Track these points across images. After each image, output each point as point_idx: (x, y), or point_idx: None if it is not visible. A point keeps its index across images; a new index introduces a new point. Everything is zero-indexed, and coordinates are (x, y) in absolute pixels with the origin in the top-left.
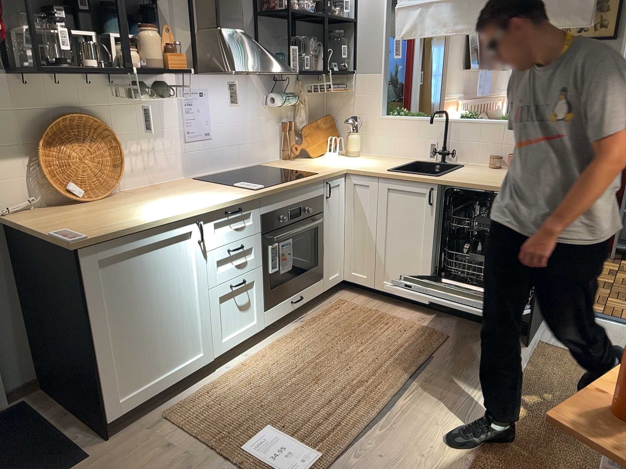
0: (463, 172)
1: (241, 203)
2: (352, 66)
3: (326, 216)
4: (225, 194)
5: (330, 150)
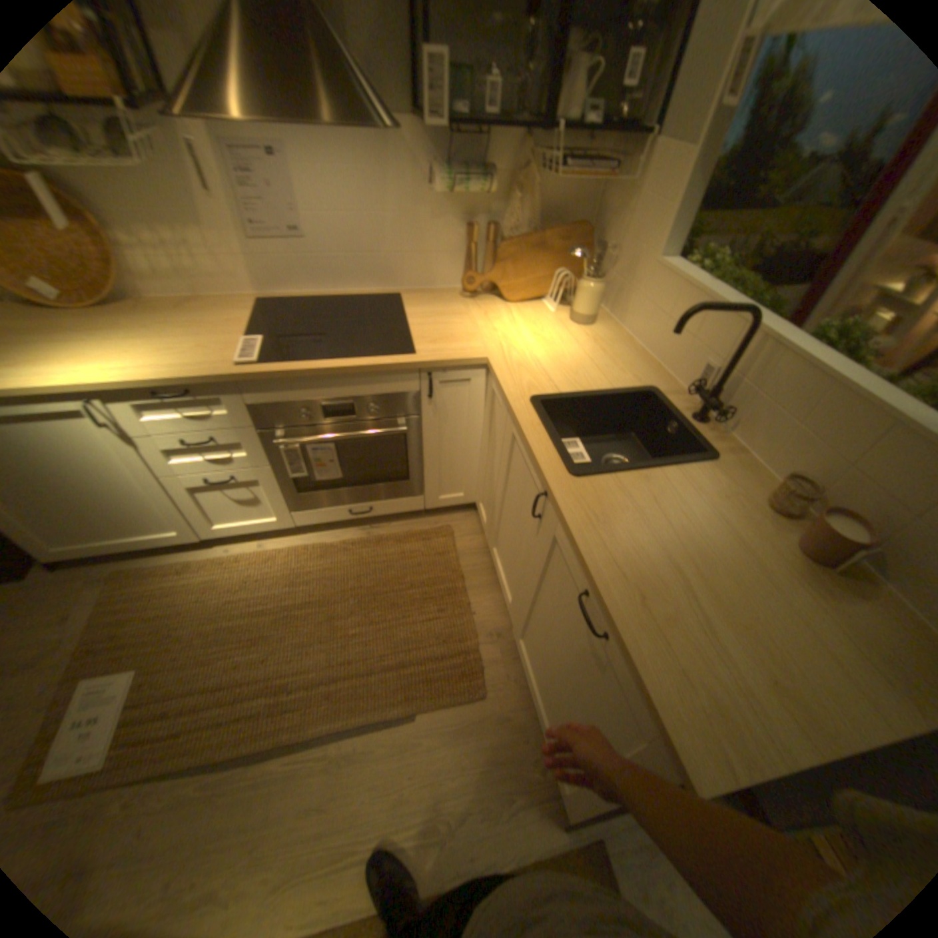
0: (663, 486)
1: (188, 384)
2: (660, 113)
3: (426, 422)
4: (187, 358)
5: (565, 294)
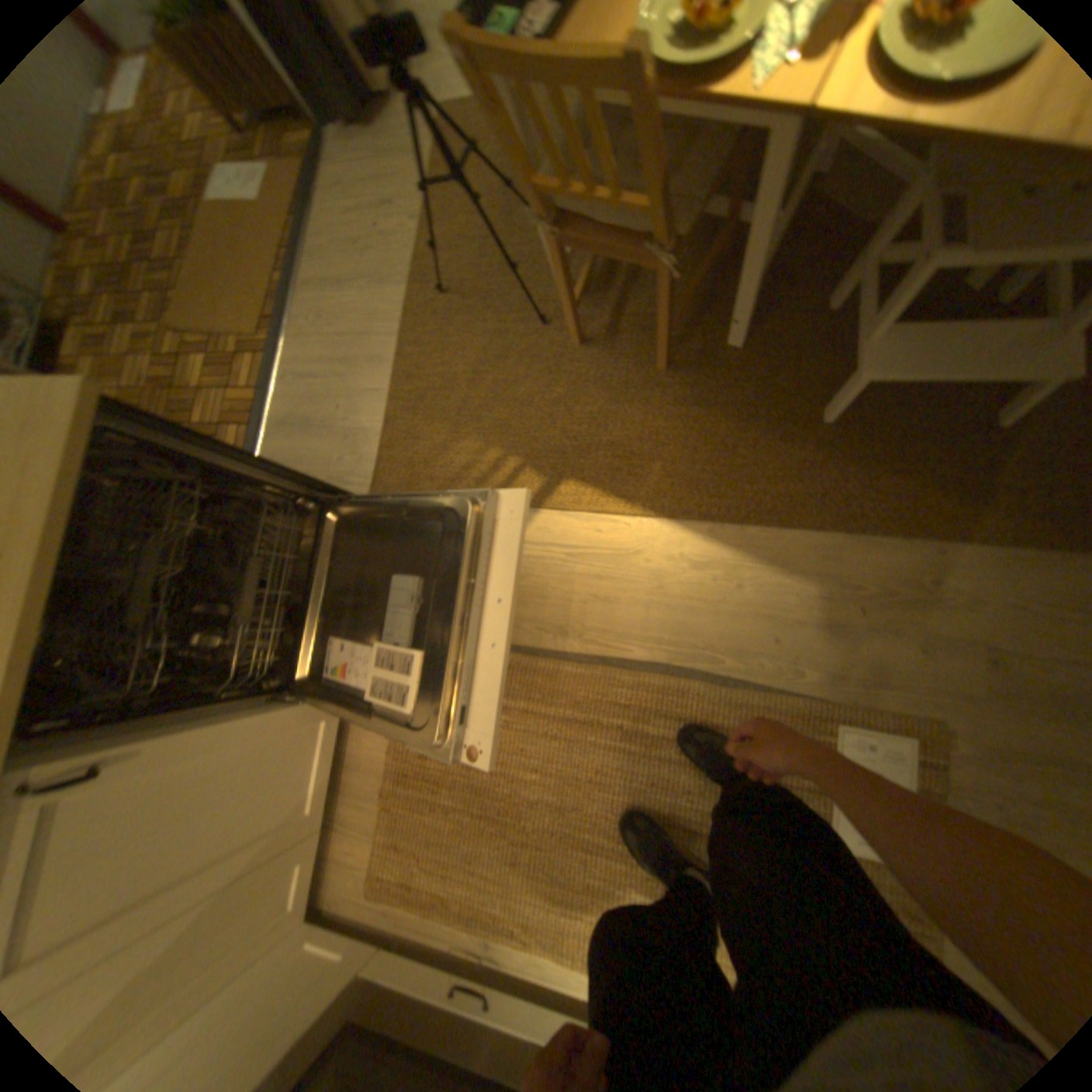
0: None
1: None
2: None
3: None
4: None
5: None
